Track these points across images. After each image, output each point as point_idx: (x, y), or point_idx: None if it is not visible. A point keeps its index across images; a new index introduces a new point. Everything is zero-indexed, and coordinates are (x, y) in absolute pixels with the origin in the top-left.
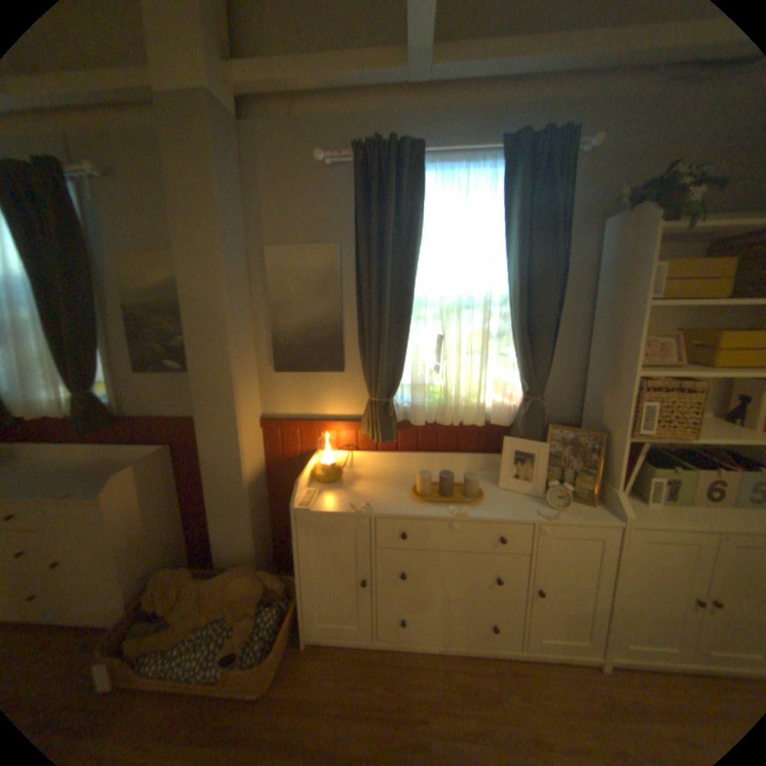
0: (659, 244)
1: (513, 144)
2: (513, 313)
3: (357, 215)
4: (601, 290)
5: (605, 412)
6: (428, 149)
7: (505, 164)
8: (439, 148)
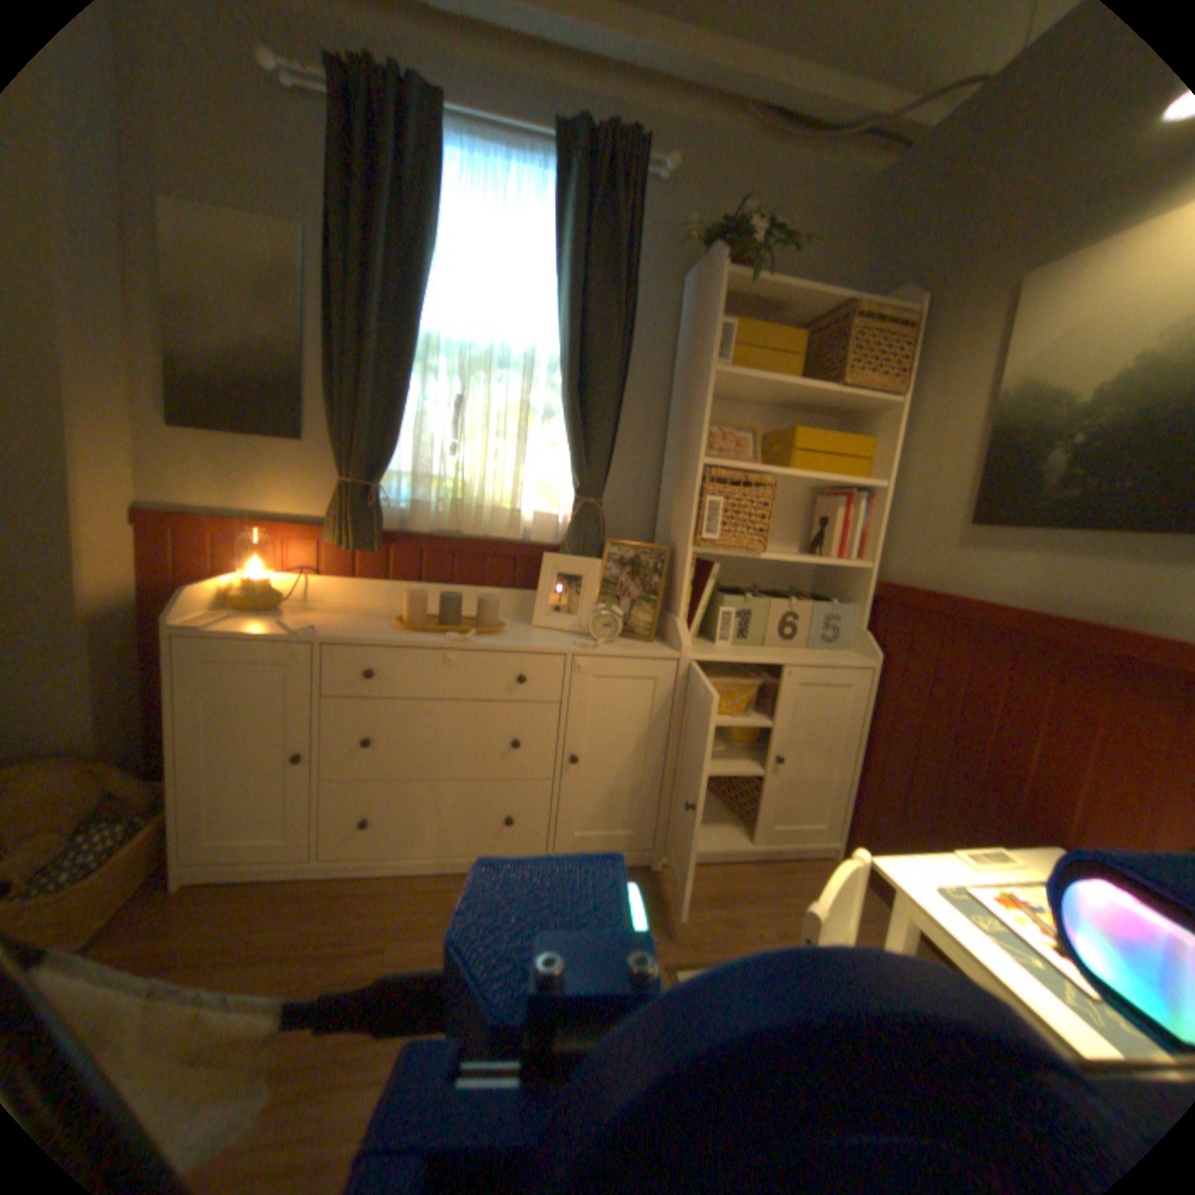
0: (724, 292)
1: (568, 136)
2: (563, 376)
3: (332, 178)
4: (677, 369)
5: (673, 525)
6: (450, 108)
7: (562, 169)
8: (465, 112)
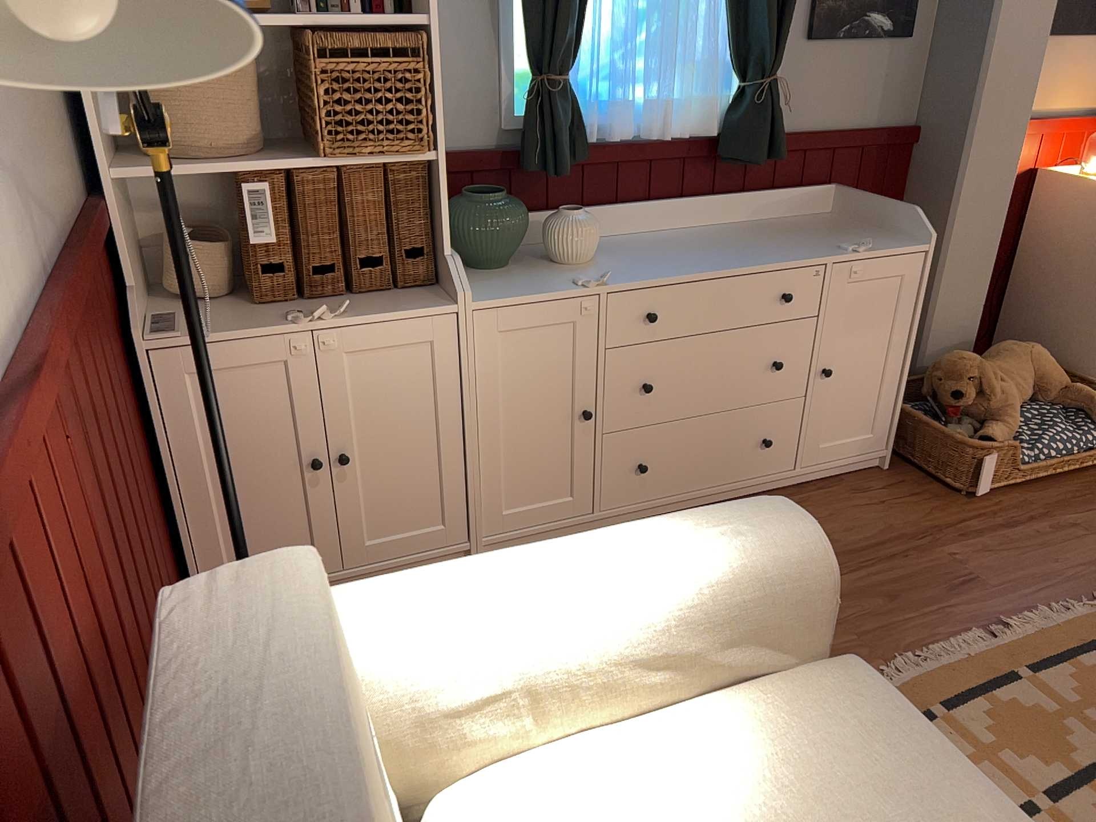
0: None
1: None
2: None
3: None
4: None
5: None
6: None
7: None
8: None
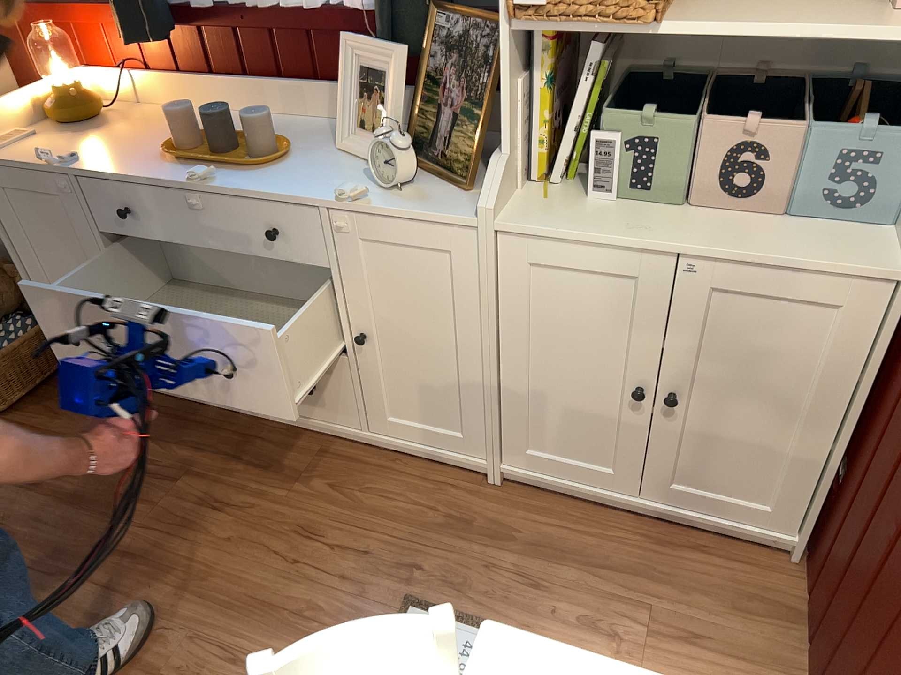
0: None
1: None
2: None
3: None
4: None
5: None
6: None
7: None
8: None
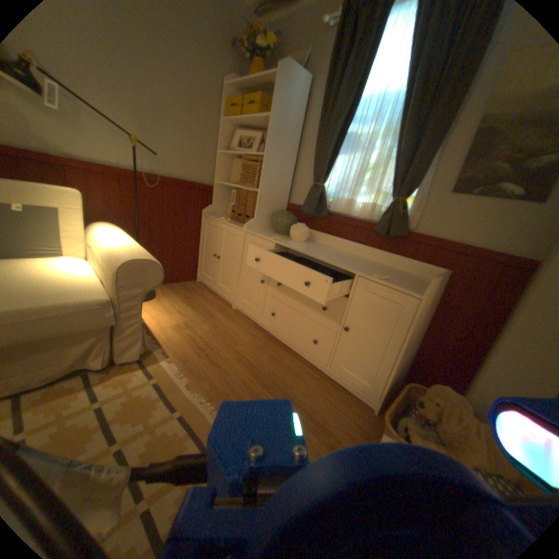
0: None
1: None
2: None
3: None
4: None
5: None
6: None
7: None
8: None
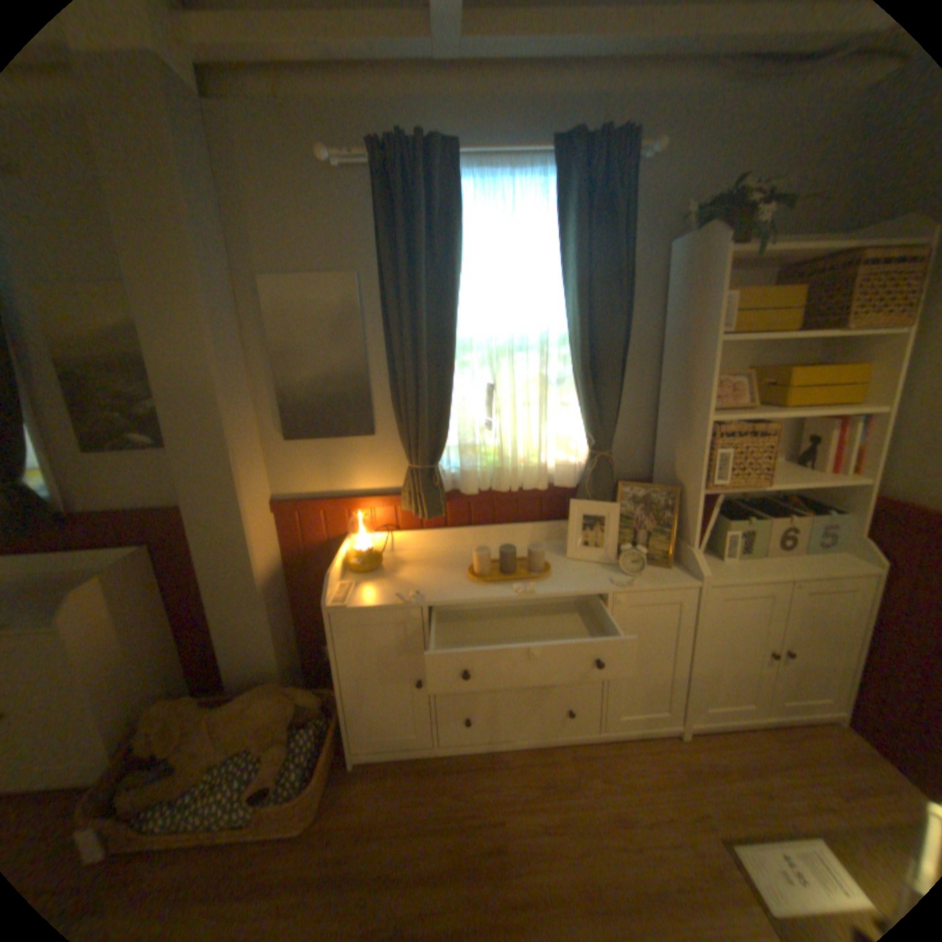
0: (729, 270)
1: (565, 146)
2: (574, 354)
3: (378, 234)
4: (670, 324)
5: (678, 464)
6: (464, 149)
7: (557, 172)
8: (477, 149)
